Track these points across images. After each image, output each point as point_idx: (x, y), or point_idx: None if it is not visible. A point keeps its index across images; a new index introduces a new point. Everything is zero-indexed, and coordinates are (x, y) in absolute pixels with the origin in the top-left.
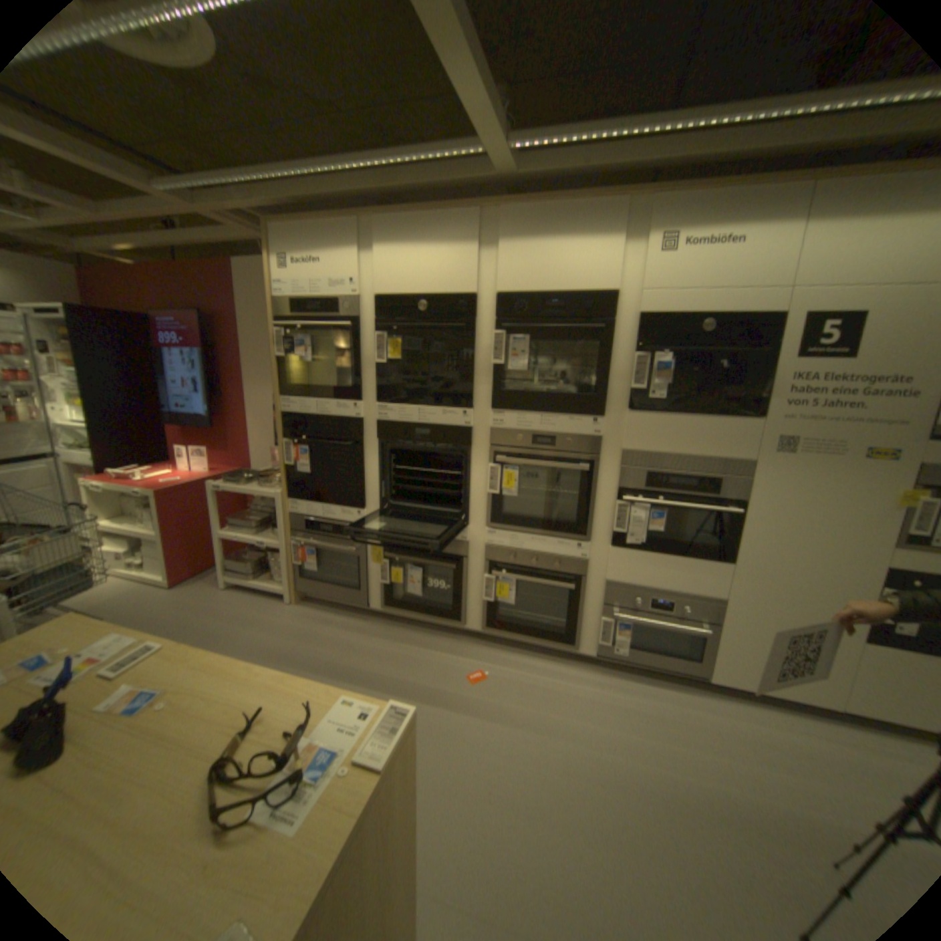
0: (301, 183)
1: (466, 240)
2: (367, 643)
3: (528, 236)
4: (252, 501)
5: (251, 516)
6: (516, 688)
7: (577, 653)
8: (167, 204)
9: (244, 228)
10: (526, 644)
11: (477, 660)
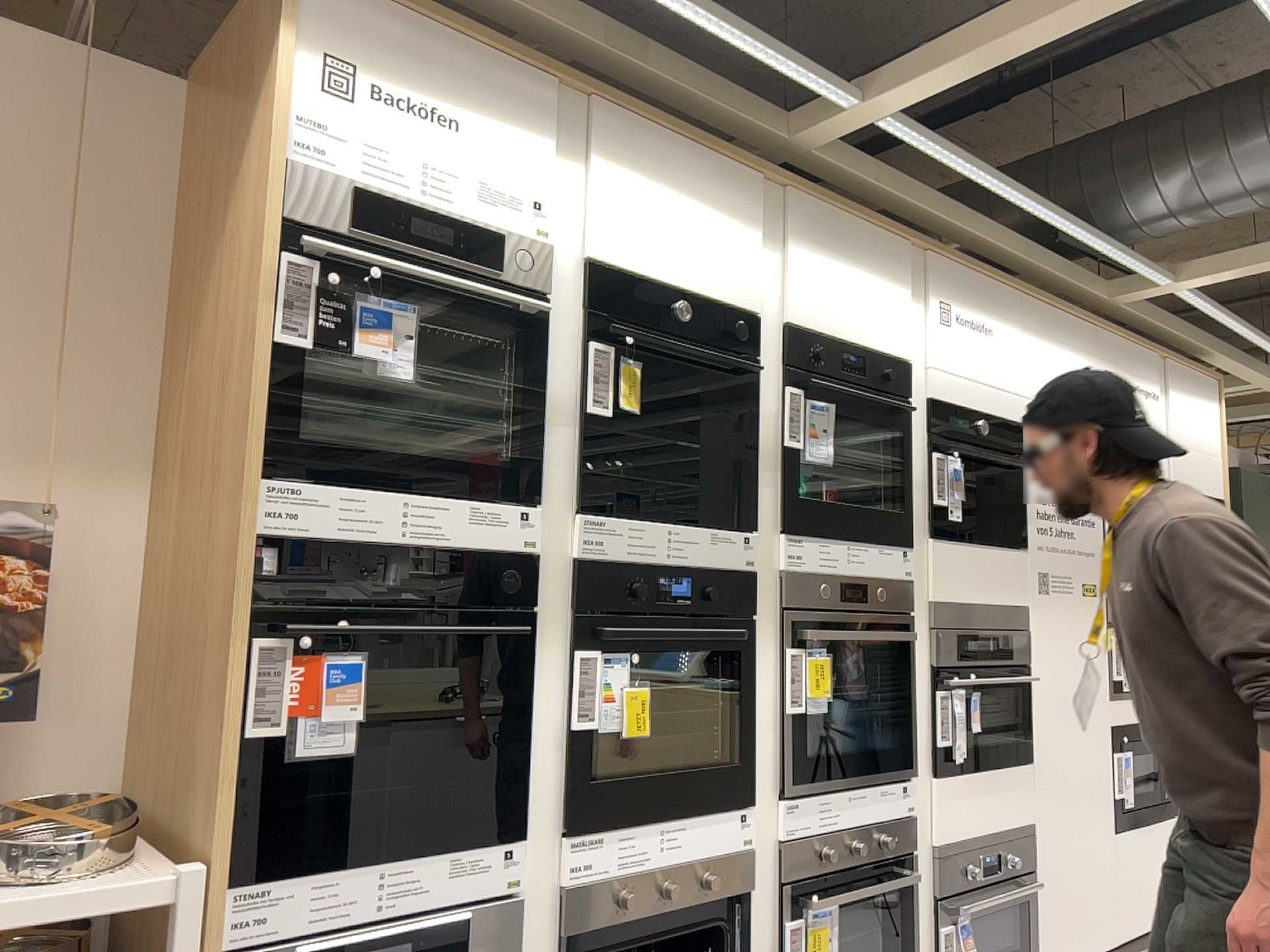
0: None
1: (744, 223)
2: None
3: (816, 252)
4: None
5: None
6: None
7: None
8: None
9: None
10: None
11: None
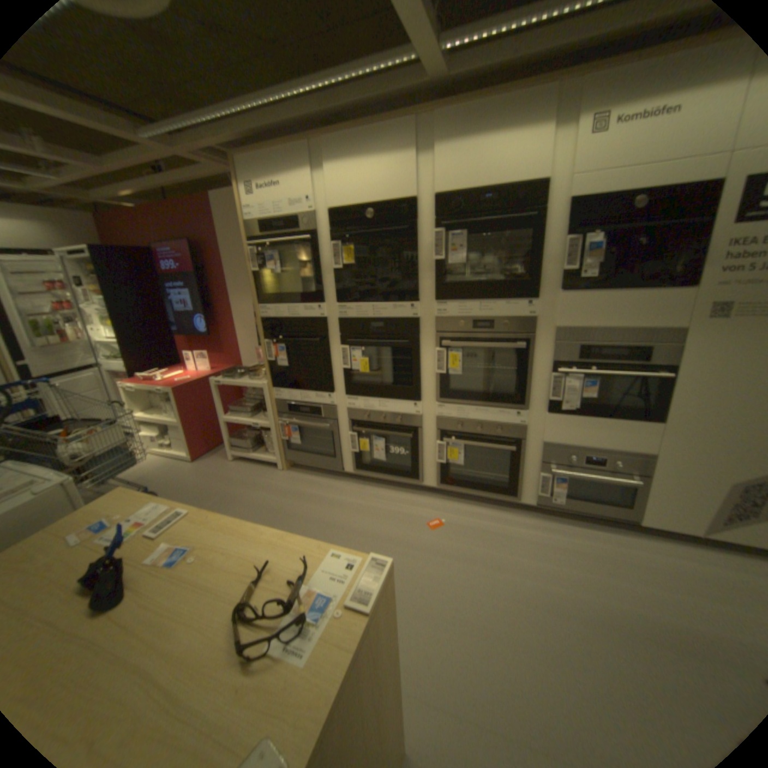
0: (257, 115)
1: (405, 147)
2: (345, 499)
3: (462, 136)
4: (246, 391)
5: (246, 403)
6: (469, 532)
7: (519, 503)
8: (153, 150)
9: (215, 164)
10: (475, 496)
11: (435, 510)
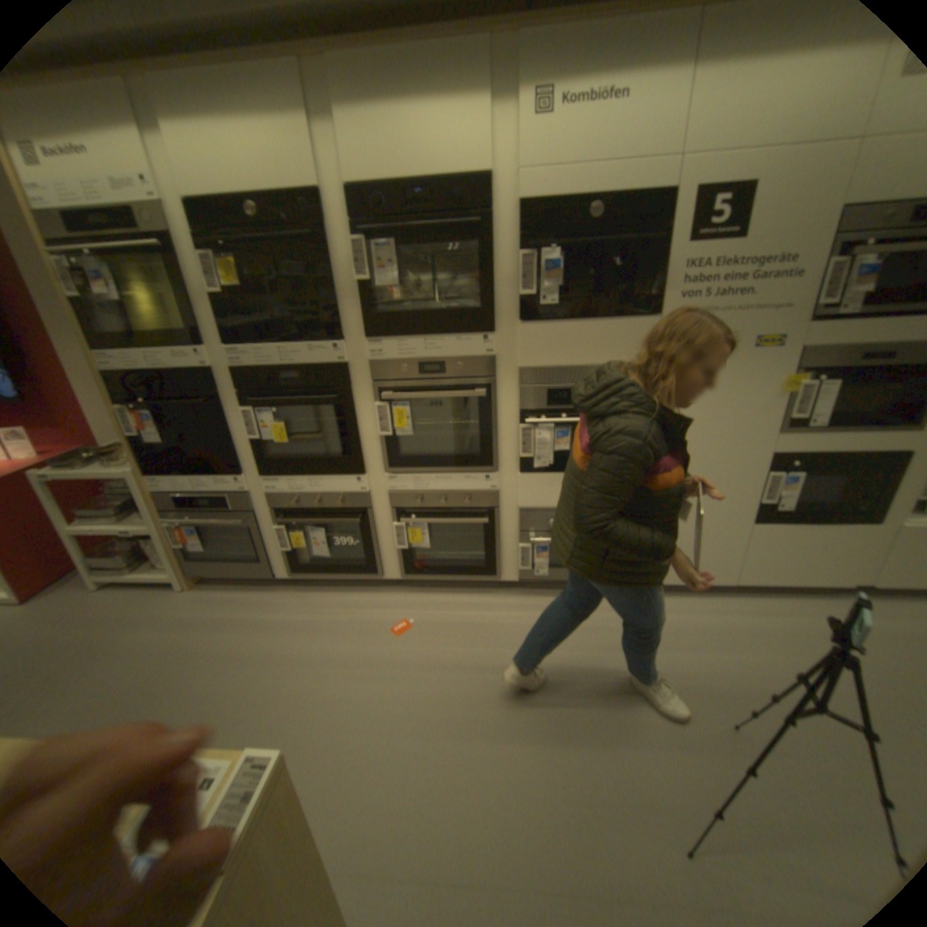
0: None
1: (290, 109)
2: (279, 616)
3: (371, 100)
4: (105, 484)
5: (107, 502)
6: (443, 629)
7: (499, 581)
8: None
9: None
10: (449, 582)
11: (401, 609)
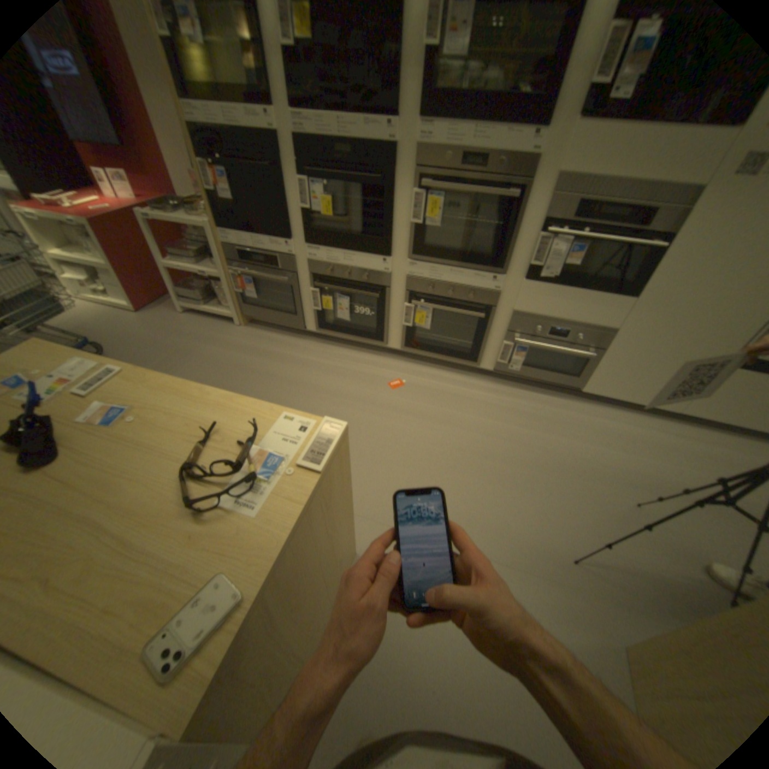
0: None
1: None
2: (308, 358)
3: None
4: (186, 231)
5: (189, 246)
6: (427, 392)
7: (478, 367)
8: None
9: None
10: (437, 360)
11: (397, 371)
